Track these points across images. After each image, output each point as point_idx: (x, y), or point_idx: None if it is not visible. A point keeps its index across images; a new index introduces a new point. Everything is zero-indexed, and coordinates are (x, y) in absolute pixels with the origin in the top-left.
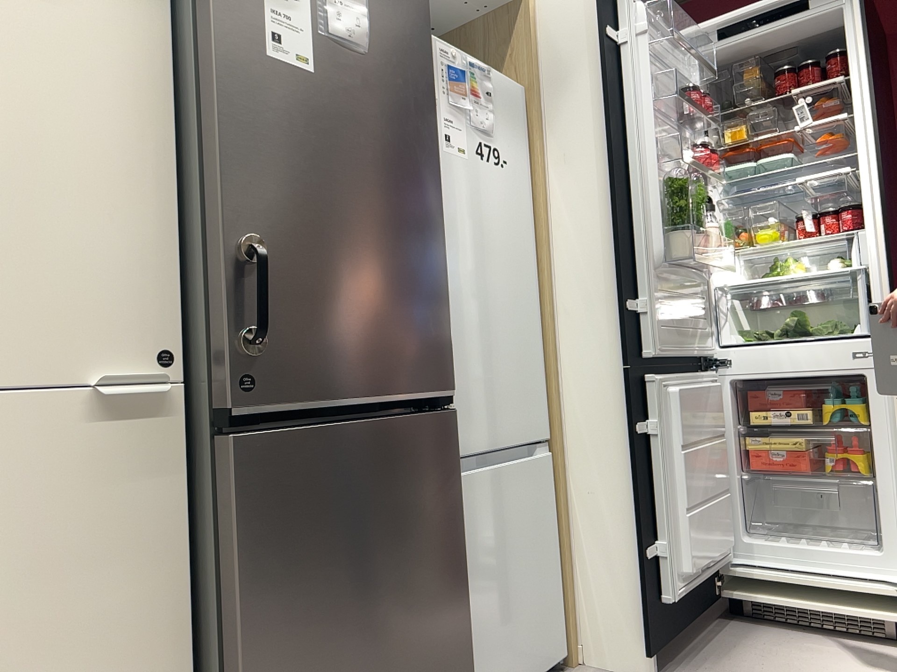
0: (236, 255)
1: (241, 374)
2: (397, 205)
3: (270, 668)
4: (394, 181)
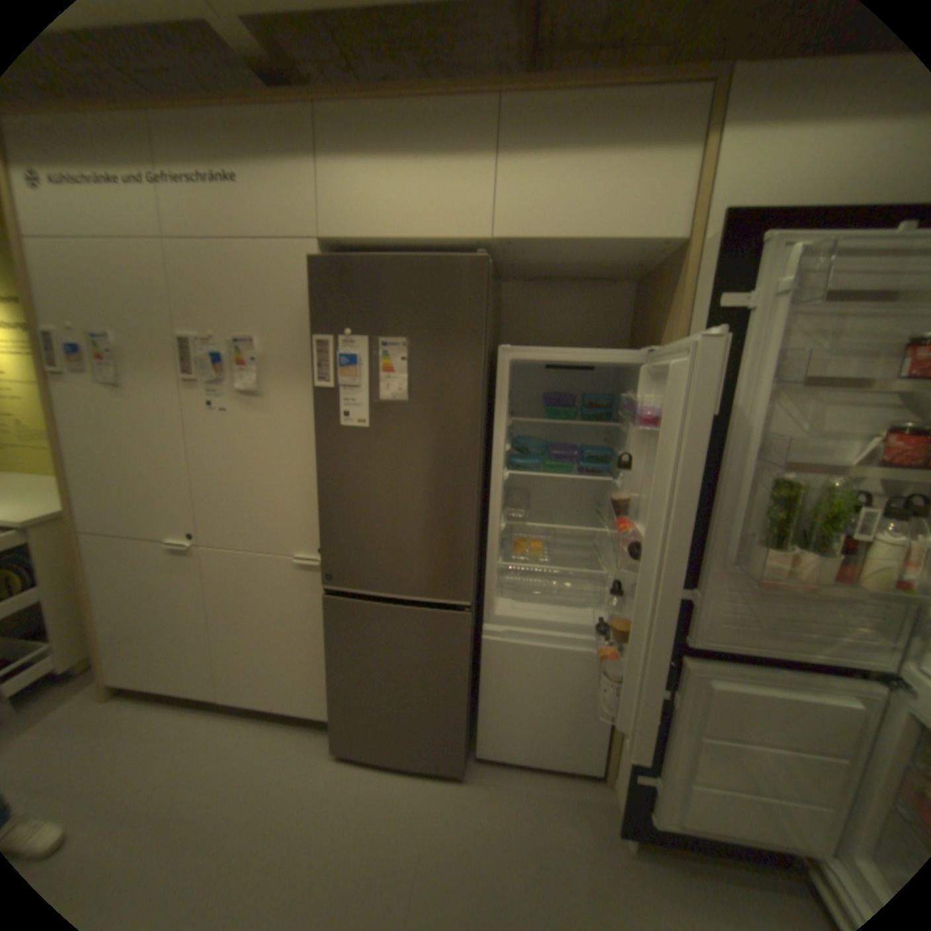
0: (326, 522)
1: (328, 571)
2: (429, 493)
3: (338, 681)
4: (428, 478)
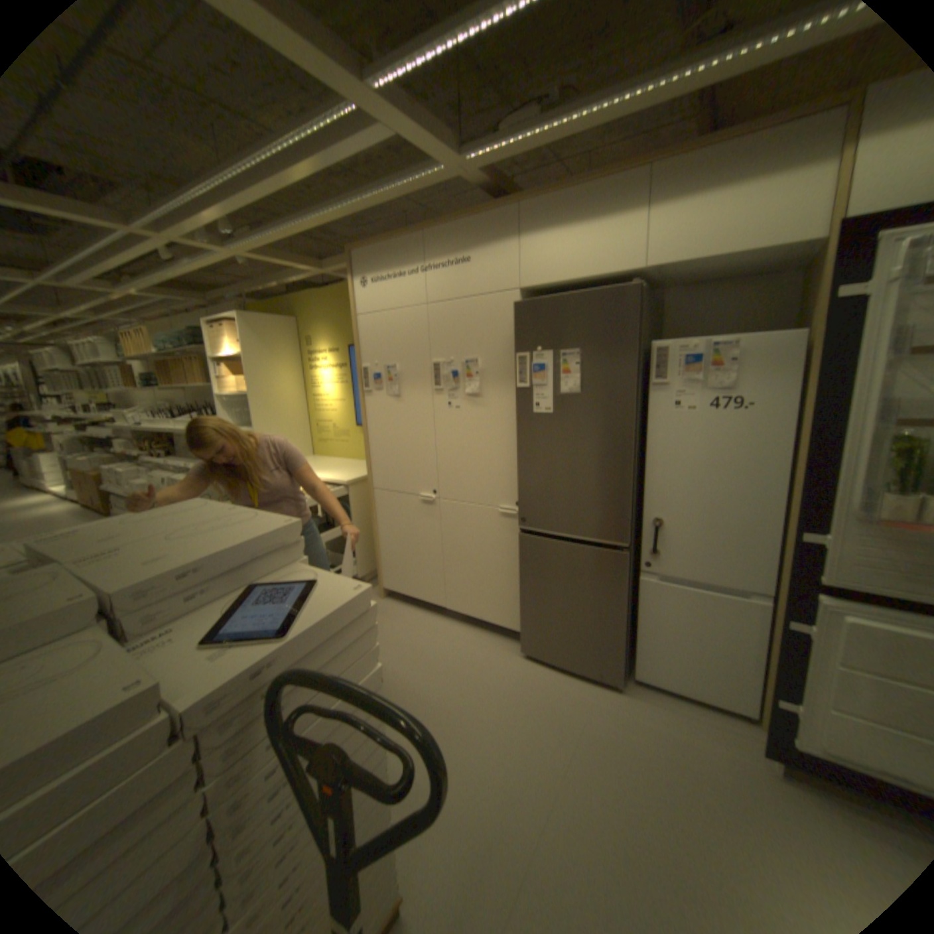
0: (522, 481)
1: (523, 517)
2: (596, 459)
3: (528, 598)
4: (595, 449)
